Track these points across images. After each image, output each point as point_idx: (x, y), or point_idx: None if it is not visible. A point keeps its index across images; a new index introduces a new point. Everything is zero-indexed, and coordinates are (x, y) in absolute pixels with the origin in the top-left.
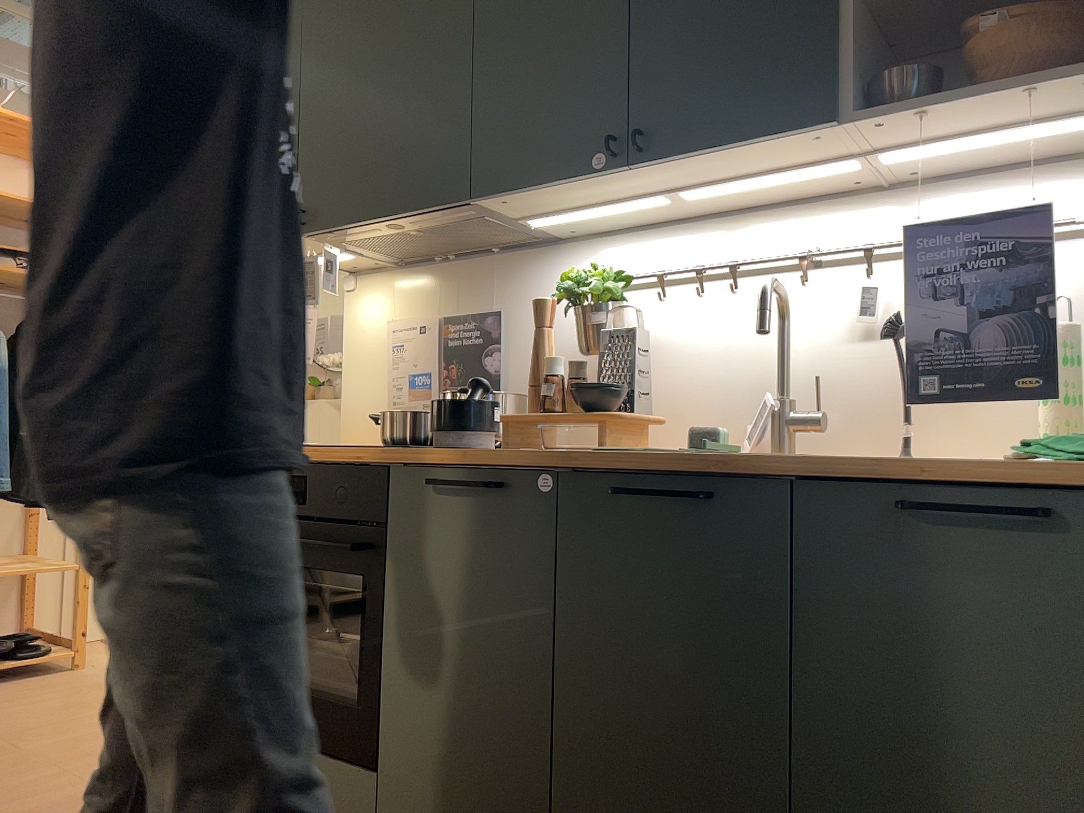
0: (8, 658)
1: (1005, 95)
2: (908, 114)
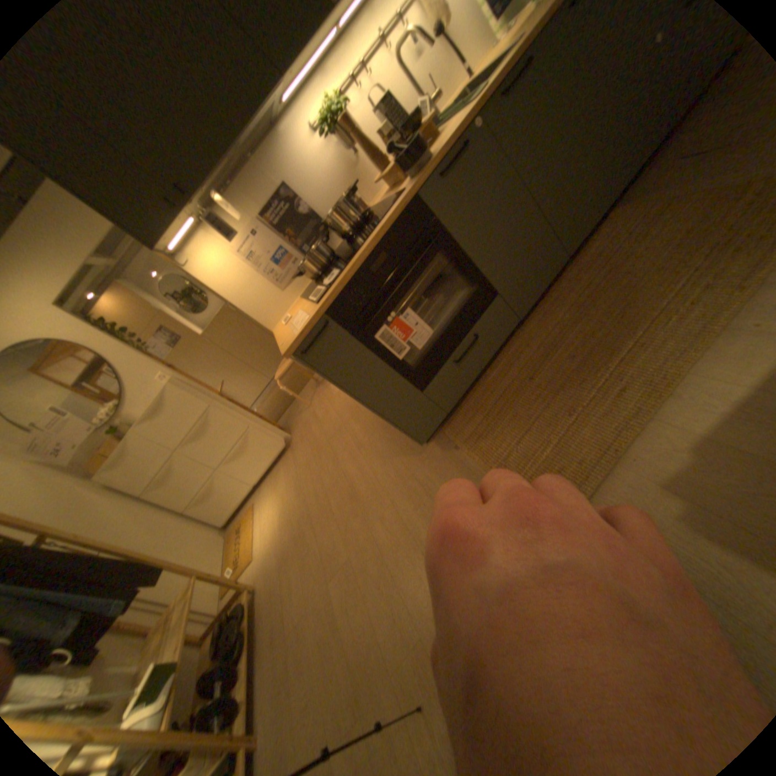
0: (237, 624)
1: None
2: None
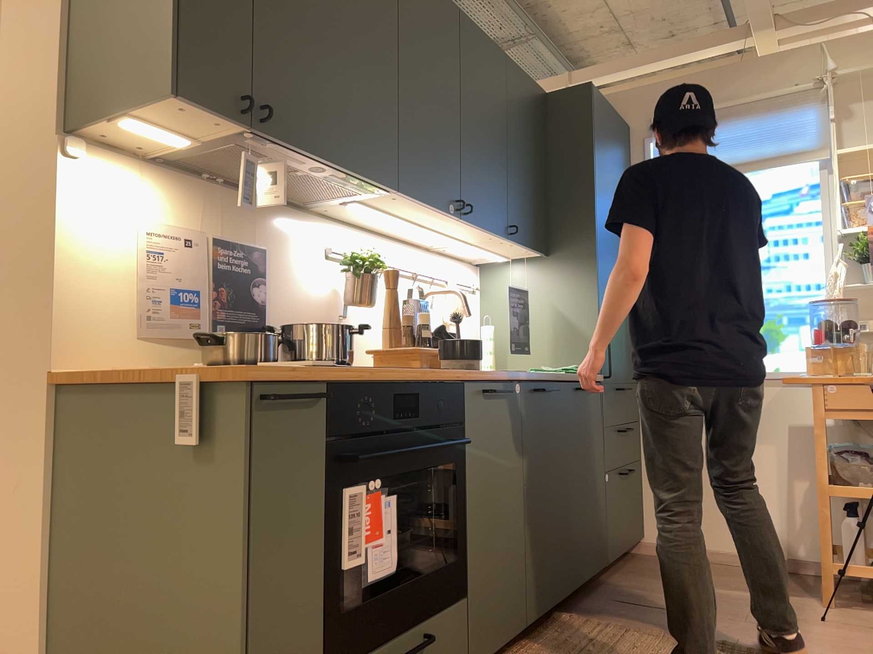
0: None
1: (526, 249)
2: (514, 243)
